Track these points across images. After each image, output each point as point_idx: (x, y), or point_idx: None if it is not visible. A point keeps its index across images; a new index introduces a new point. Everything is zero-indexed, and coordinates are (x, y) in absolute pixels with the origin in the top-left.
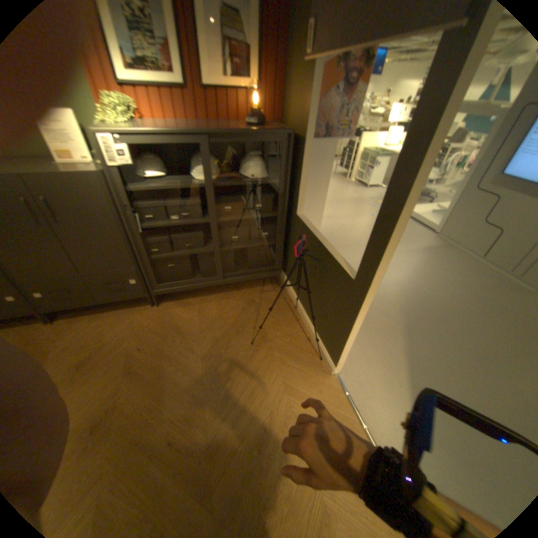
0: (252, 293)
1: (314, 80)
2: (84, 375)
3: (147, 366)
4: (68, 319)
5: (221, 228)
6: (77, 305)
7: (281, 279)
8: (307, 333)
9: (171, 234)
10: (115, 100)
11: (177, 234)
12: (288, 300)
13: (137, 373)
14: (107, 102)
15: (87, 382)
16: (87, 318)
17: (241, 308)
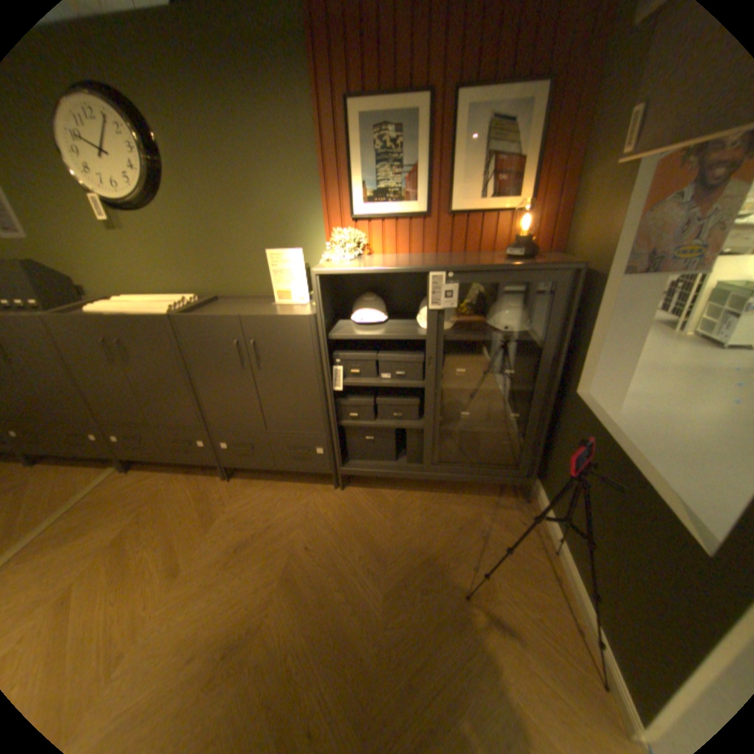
0: (479, 505)
1: (633, 190)
2: (238, 563)
3: (308, 580)
4: (243, 479)
5: (446, 397)
6: (256, 466)
7: (533, 492)
8: (576, 617)
9: (377, 397)
10: (345, 237)
11: (384, 399)
12: (543, 535)
13: (294, 586)
14: (336, 239)
15: (239, 575)
16: (261, 485)
17: (457, 527)
